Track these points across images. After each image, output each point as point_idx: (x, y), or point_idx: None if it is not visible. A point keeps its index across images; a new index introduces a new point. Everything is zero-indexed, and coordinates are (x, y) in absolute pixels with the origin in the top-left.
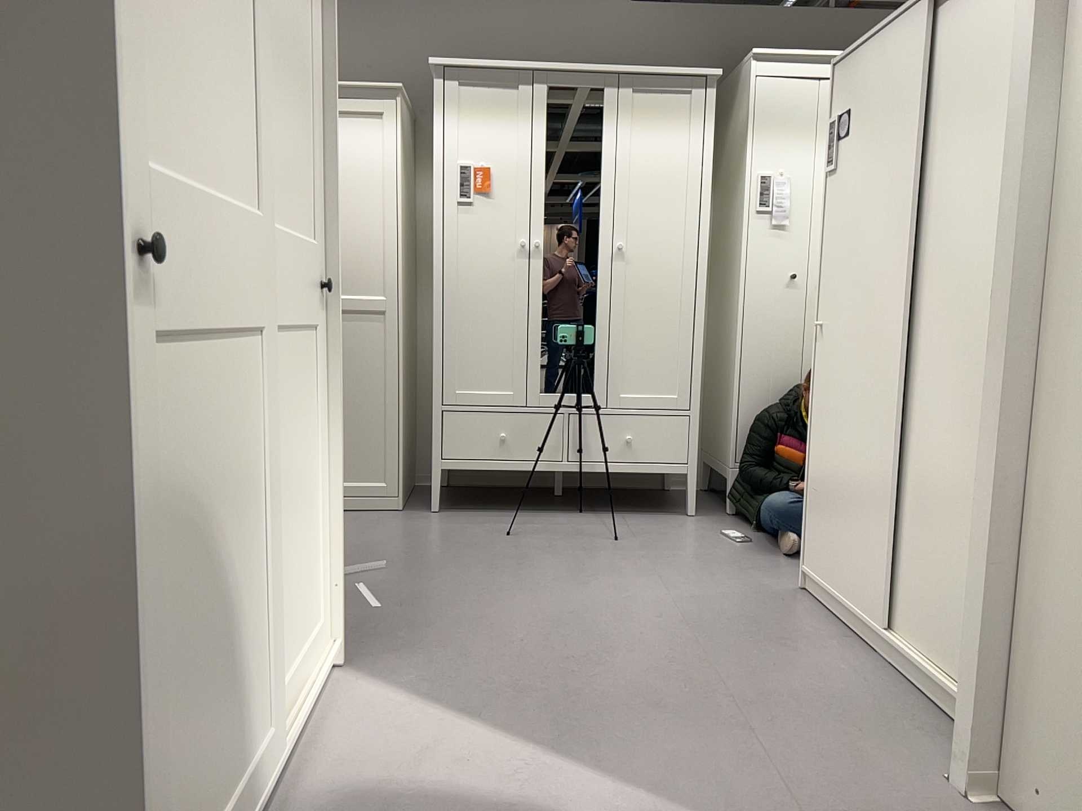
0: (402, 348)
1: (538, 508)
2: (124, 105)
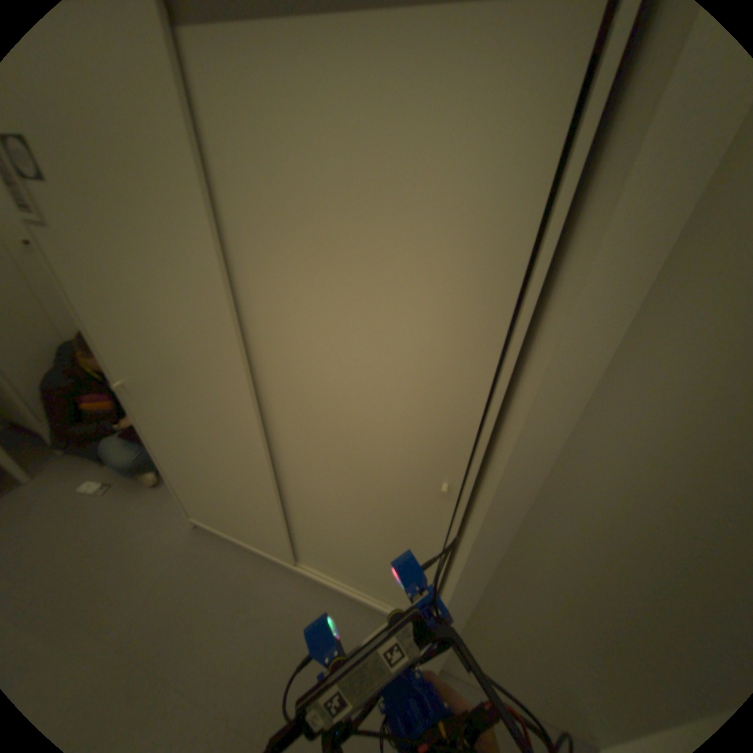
0: None
1: None
2: None
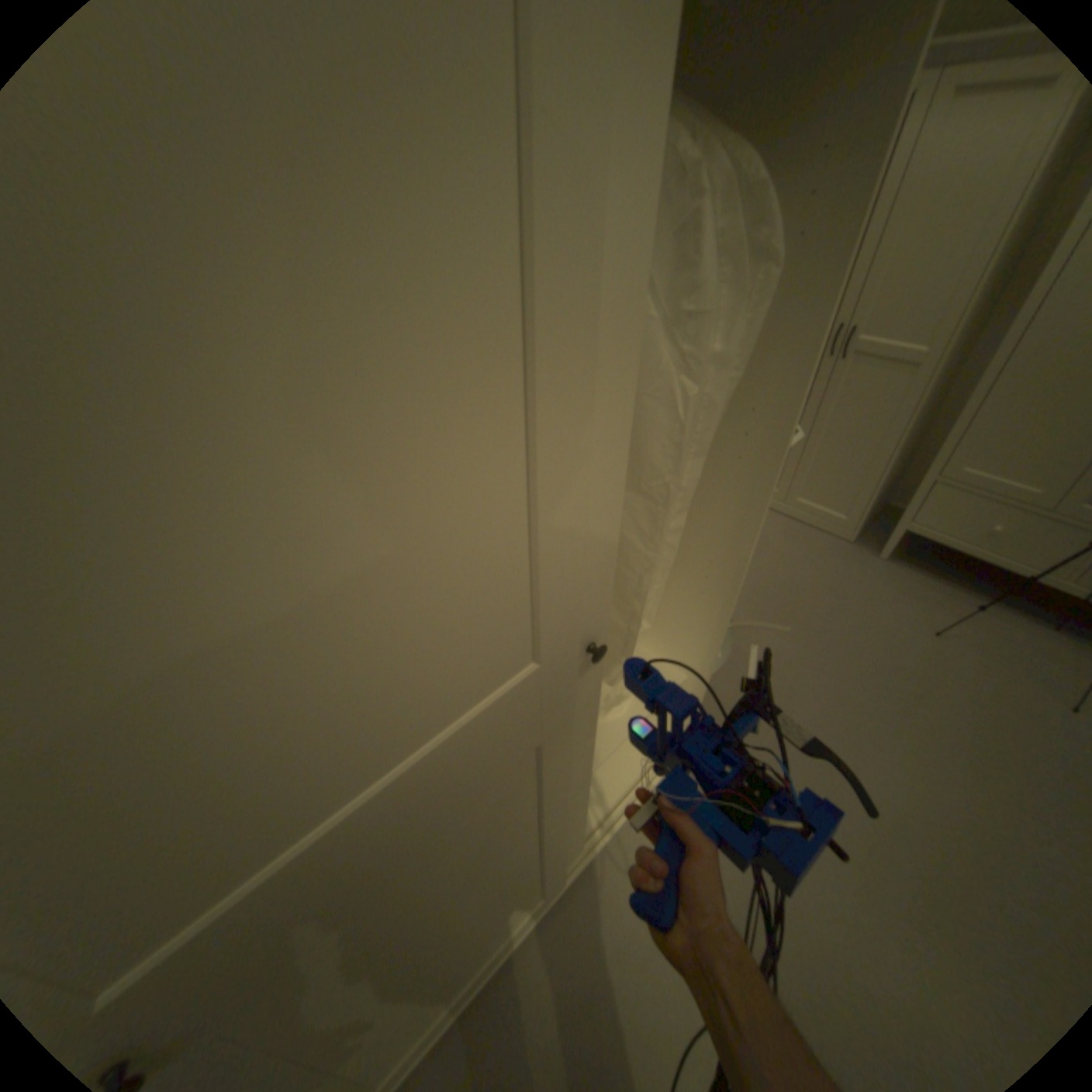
0: (925, 404)
1: (1004, 596)
2: None
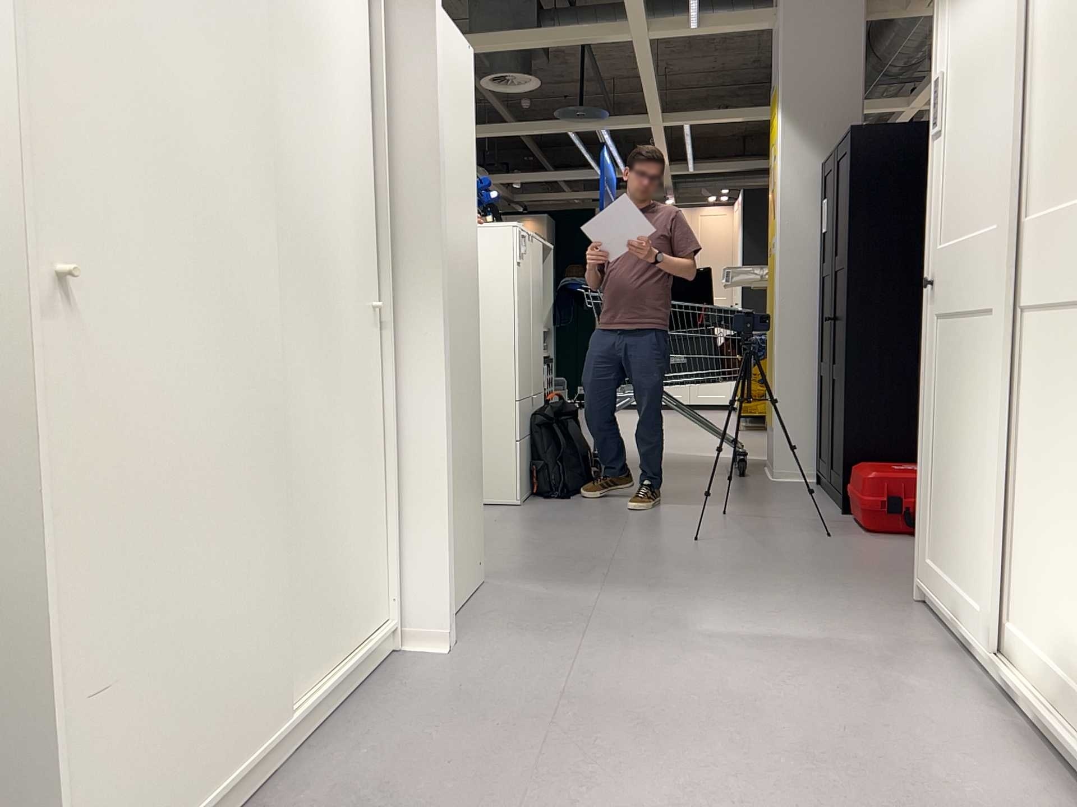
0: None
1: None
2: (933, 224)
